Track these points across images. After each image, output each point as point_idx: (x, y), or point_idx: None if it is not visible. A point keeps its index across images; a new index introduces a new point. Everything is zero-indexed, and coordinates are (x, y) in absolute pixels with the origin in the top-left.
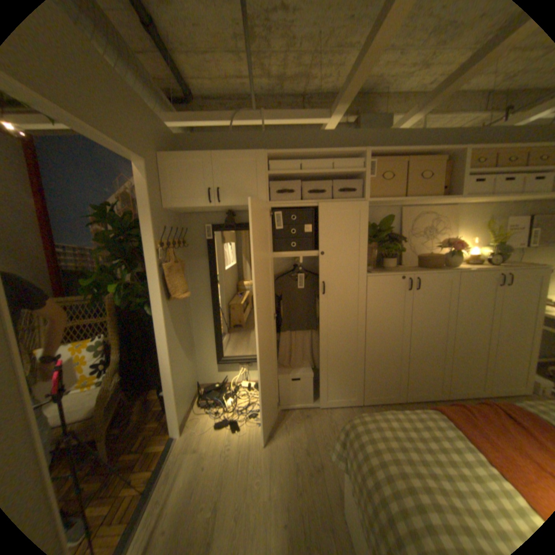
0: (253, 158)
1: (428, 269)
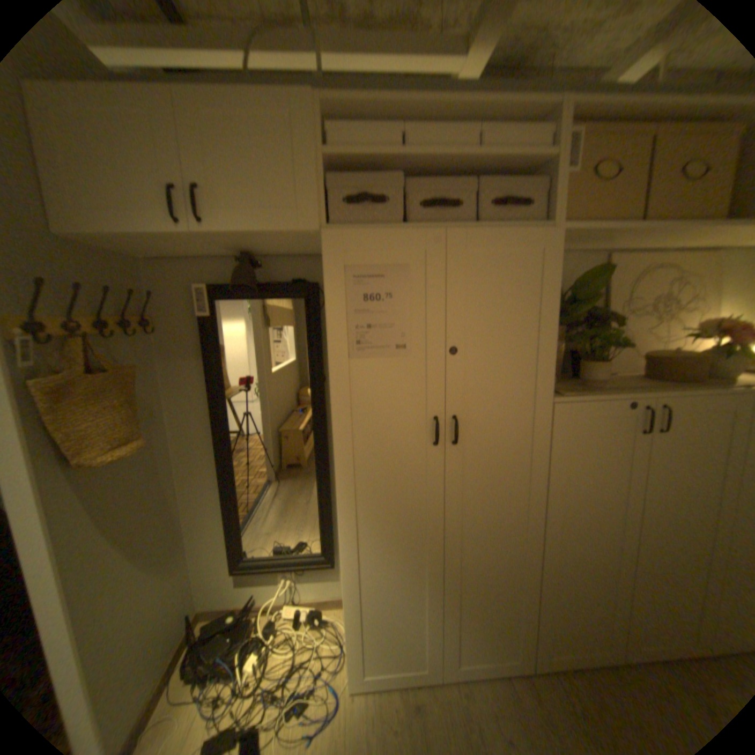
0: (285, 109)
1: (677, 384)
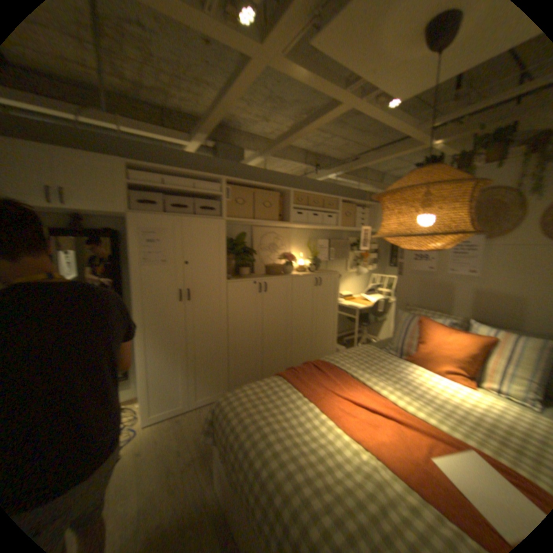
0: (107, 162)
1: (271, 275)
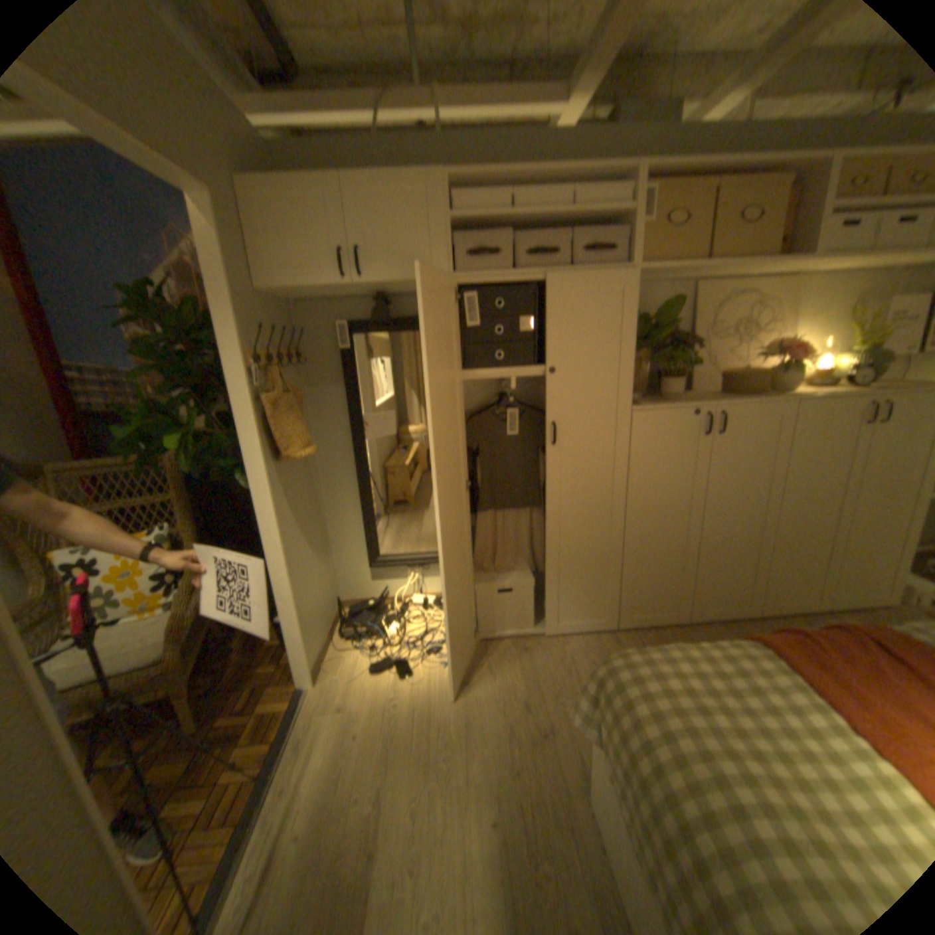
0: (422, 184)
1: (740, 396)
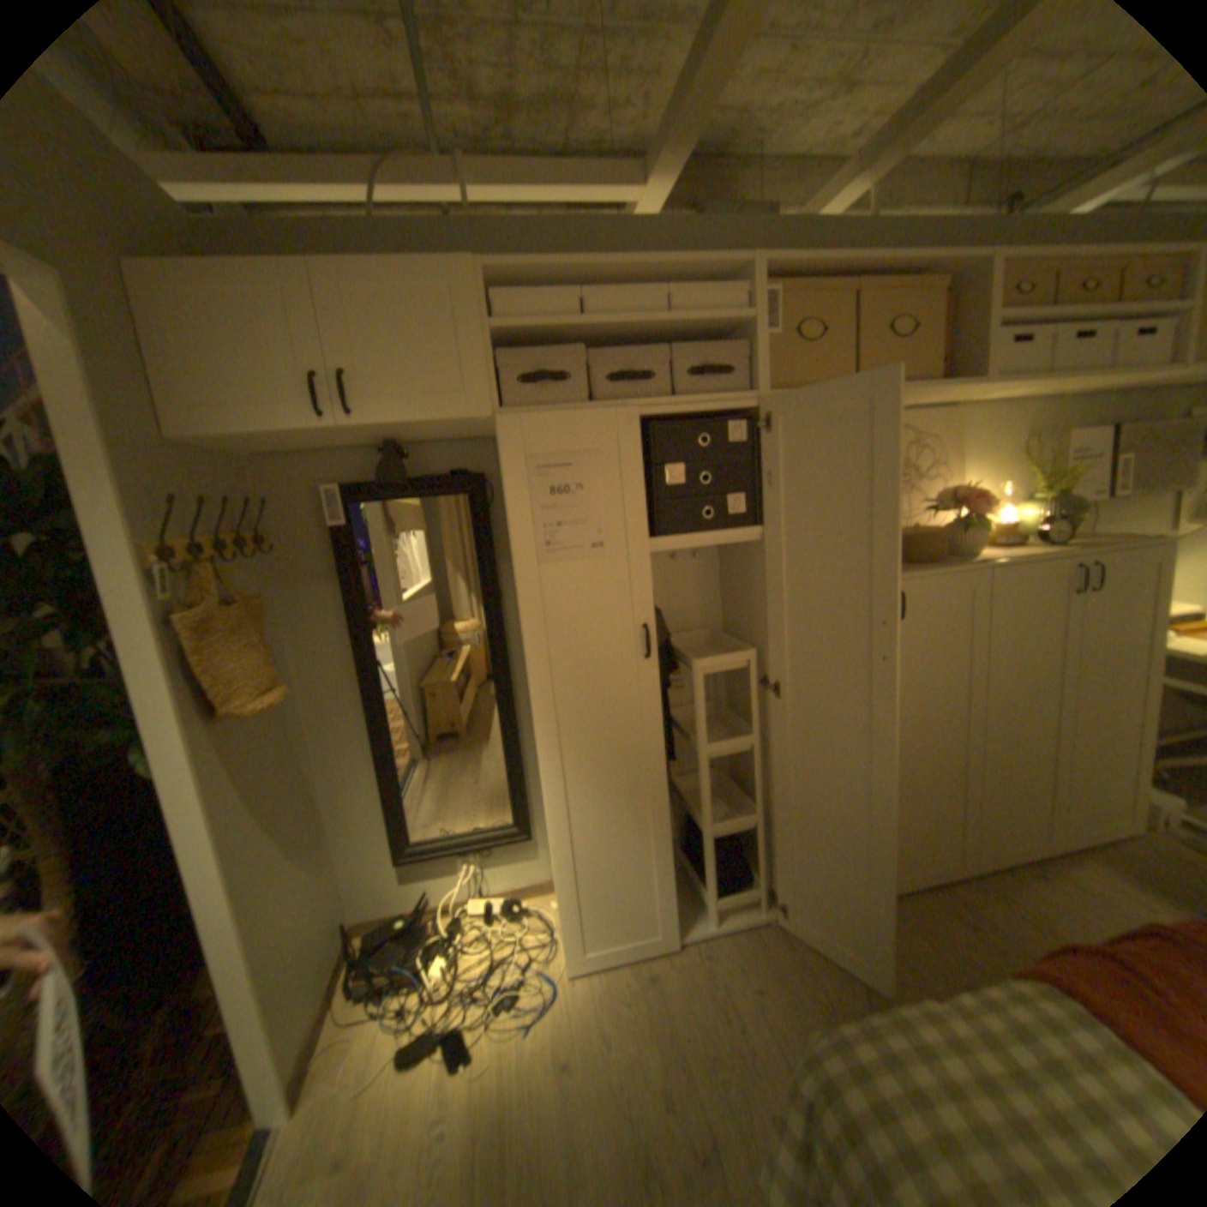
0: (442, 279)
1: (914, 566)
